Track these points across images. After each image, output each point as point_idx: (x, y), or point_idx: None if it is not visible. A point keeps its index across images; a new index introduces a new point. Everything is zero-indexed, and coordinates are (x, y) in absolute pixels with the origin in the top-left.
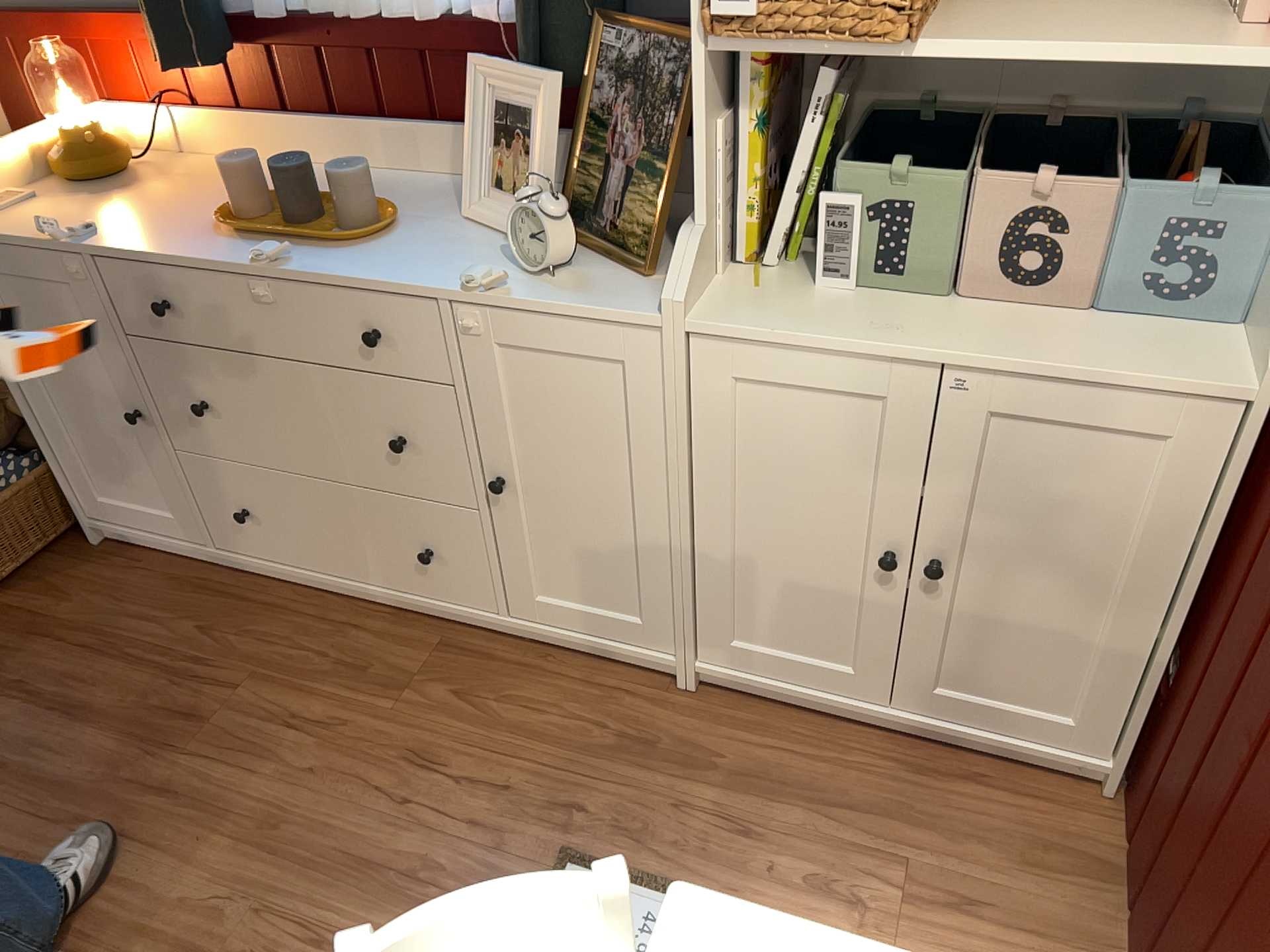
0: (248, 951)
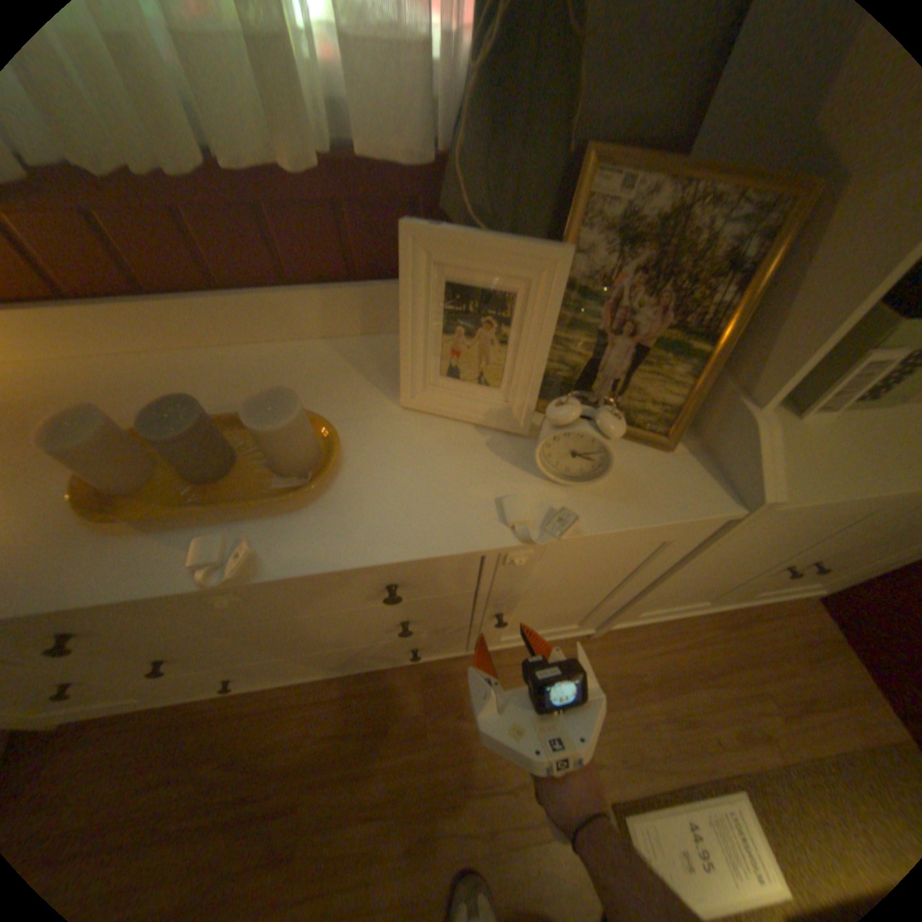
0: None
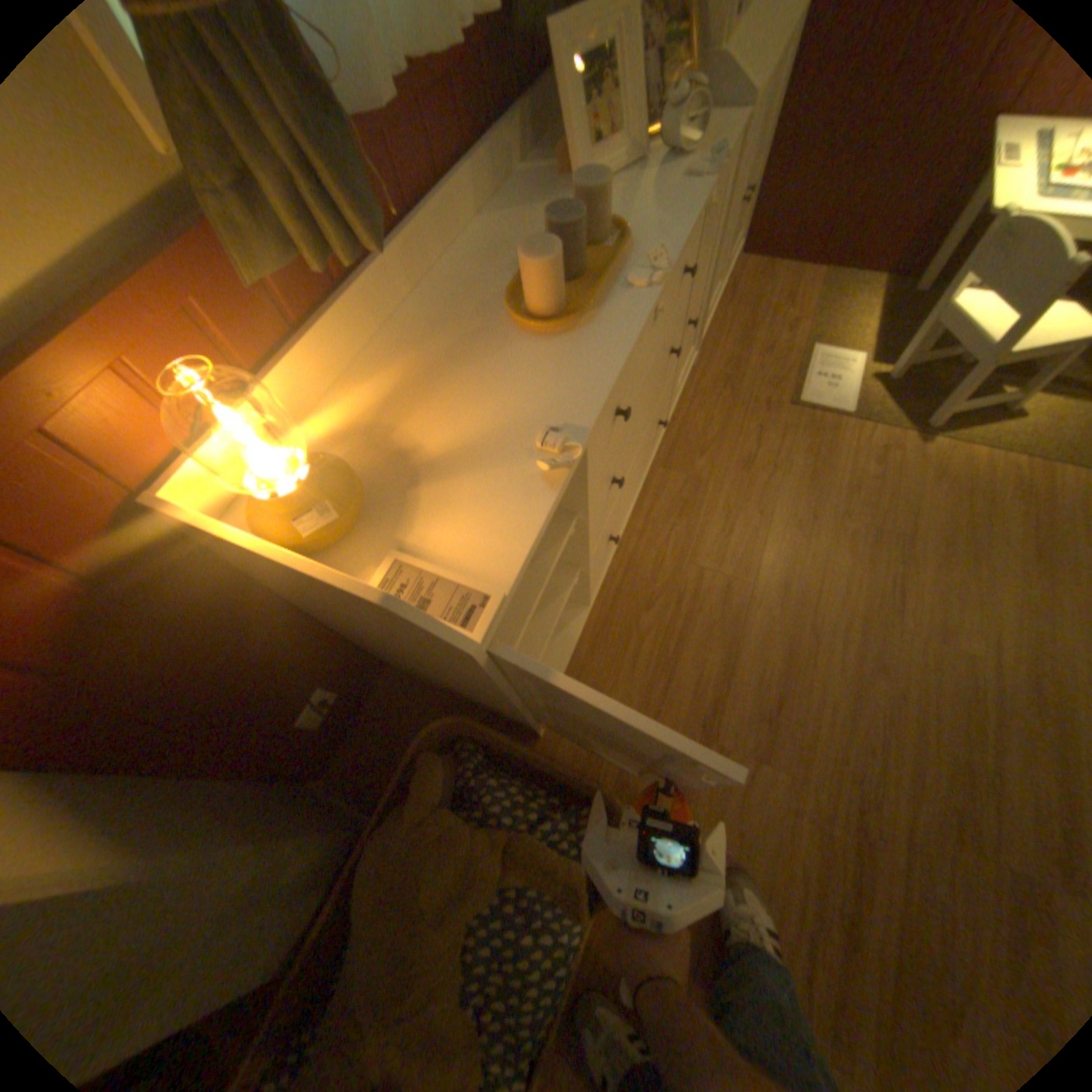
0: (873, 517)
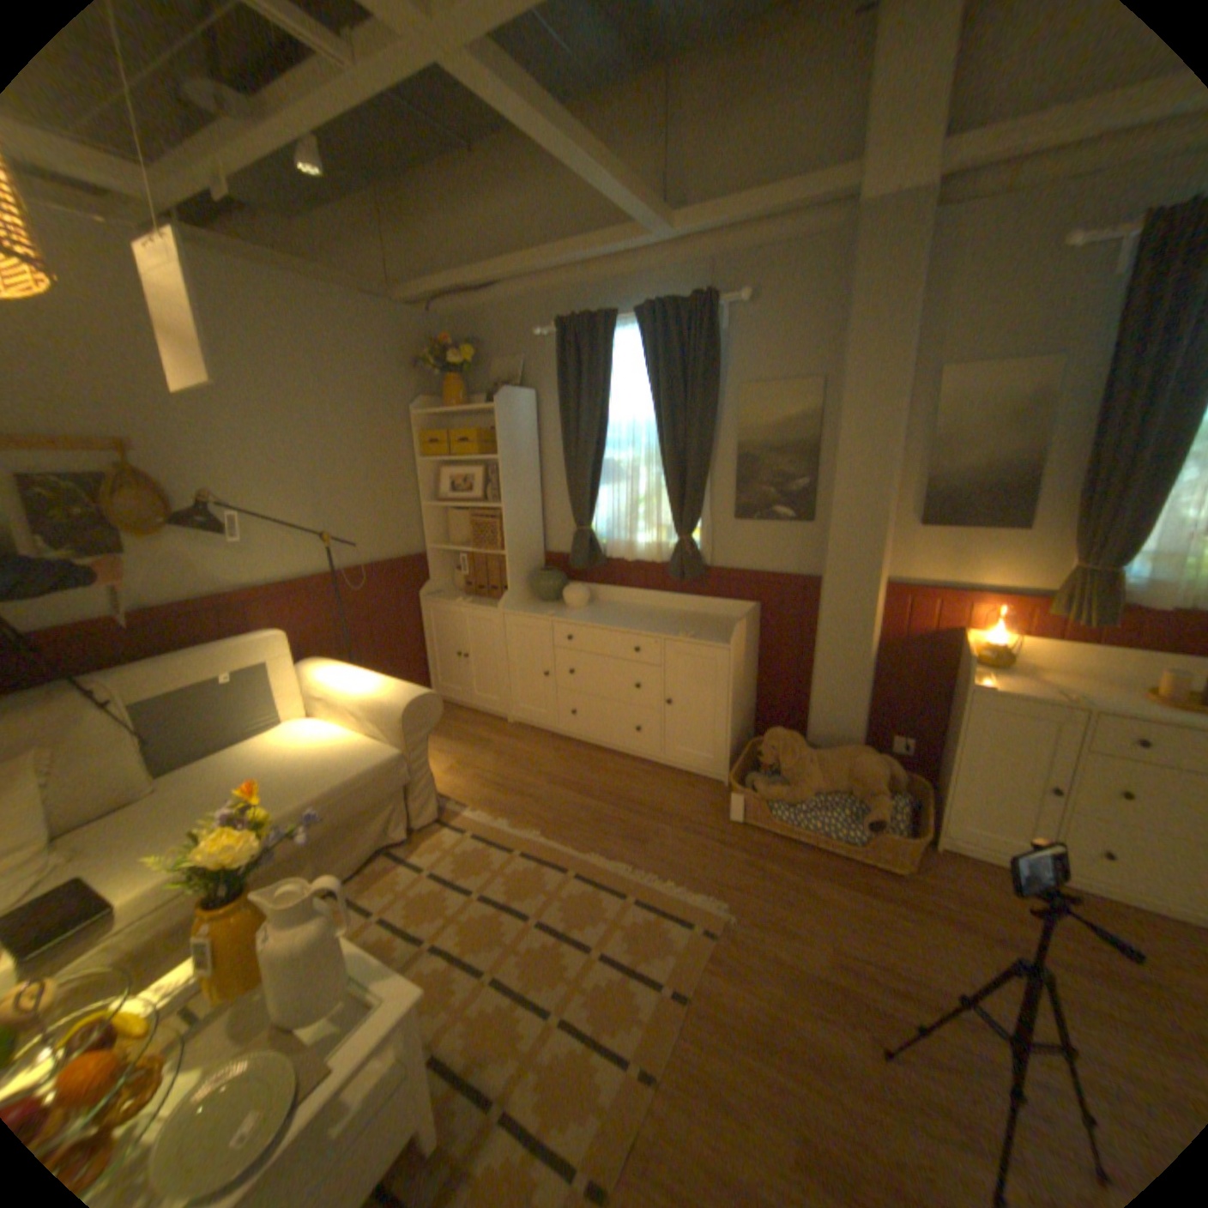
0: None
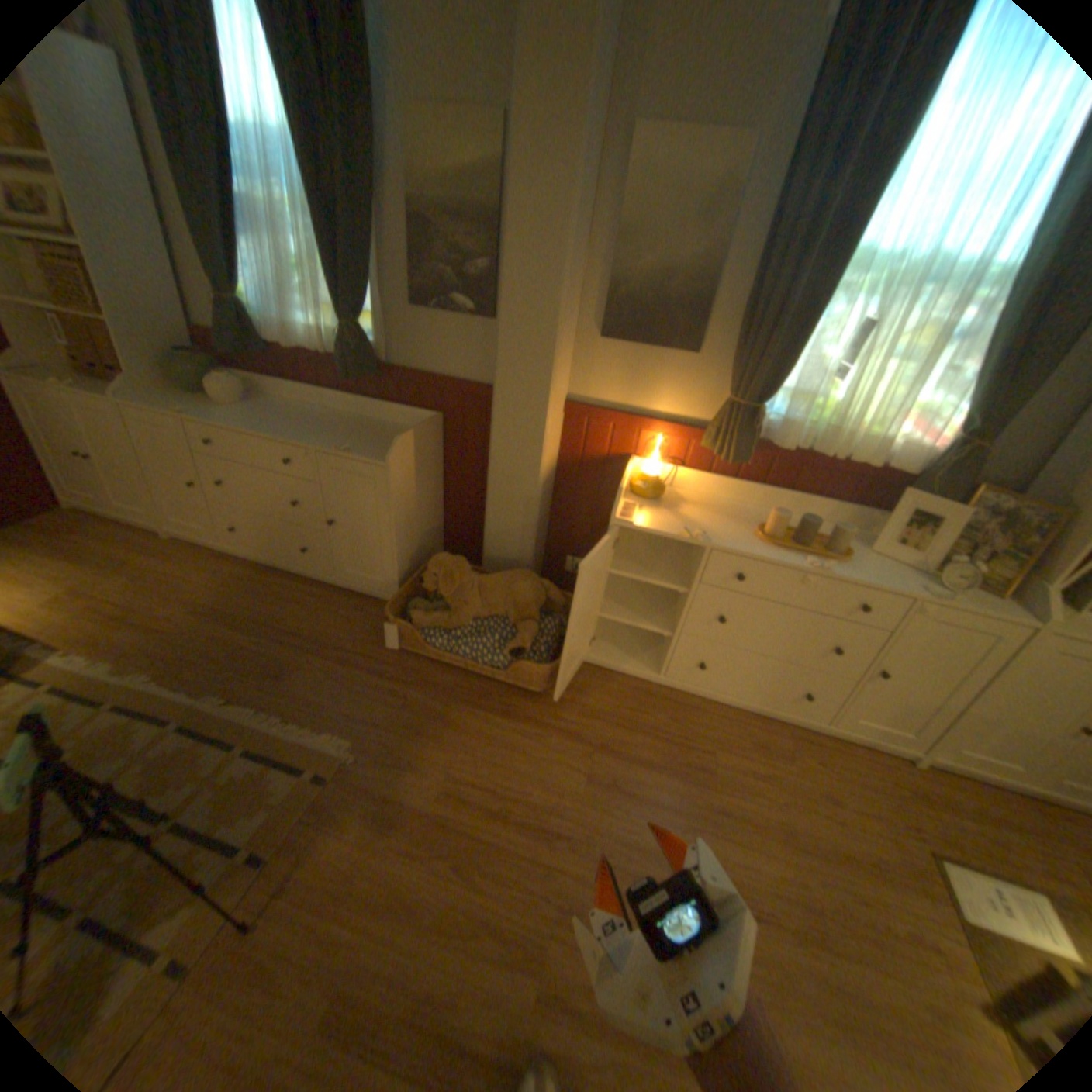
0: (835, 915)
